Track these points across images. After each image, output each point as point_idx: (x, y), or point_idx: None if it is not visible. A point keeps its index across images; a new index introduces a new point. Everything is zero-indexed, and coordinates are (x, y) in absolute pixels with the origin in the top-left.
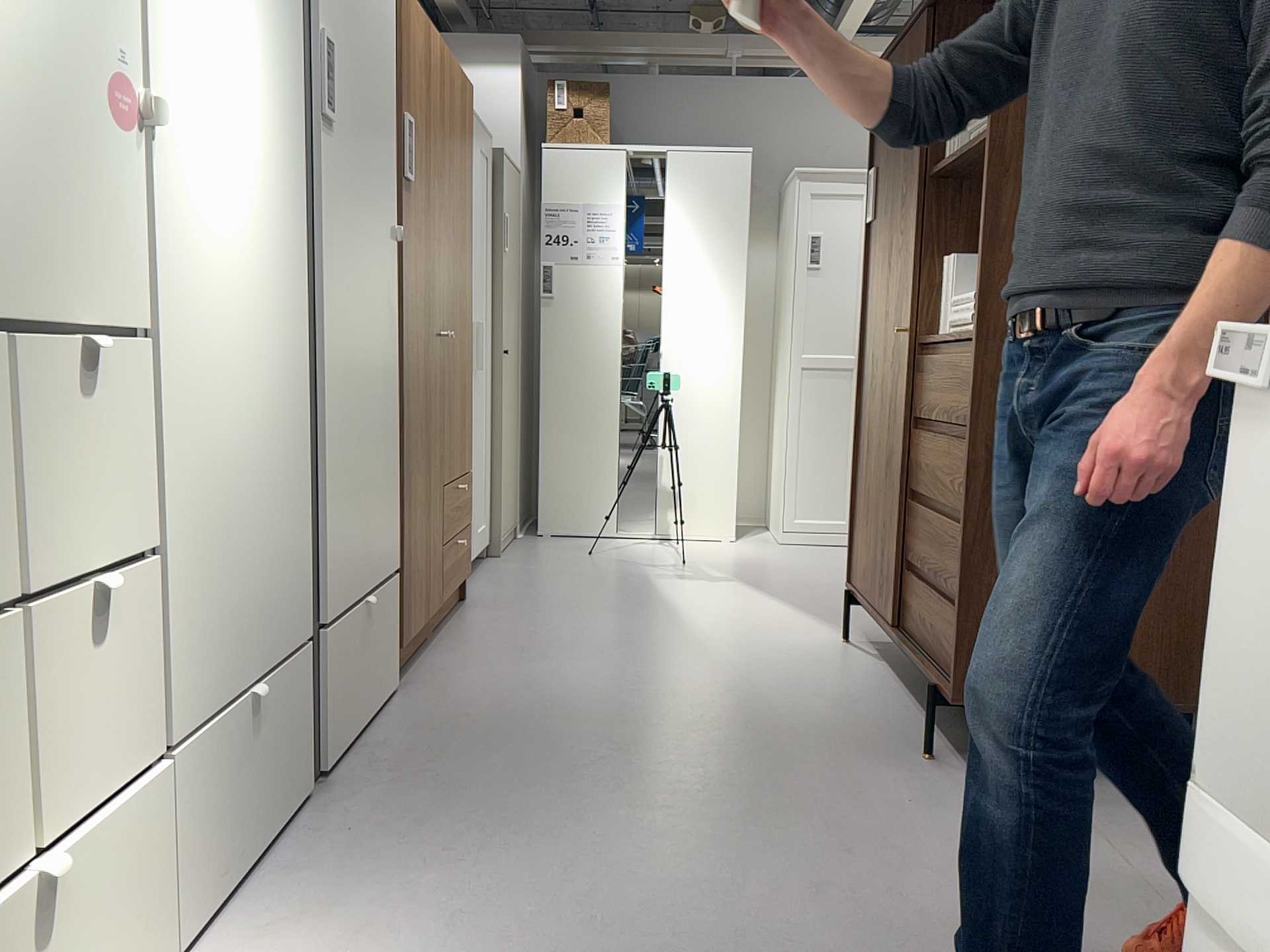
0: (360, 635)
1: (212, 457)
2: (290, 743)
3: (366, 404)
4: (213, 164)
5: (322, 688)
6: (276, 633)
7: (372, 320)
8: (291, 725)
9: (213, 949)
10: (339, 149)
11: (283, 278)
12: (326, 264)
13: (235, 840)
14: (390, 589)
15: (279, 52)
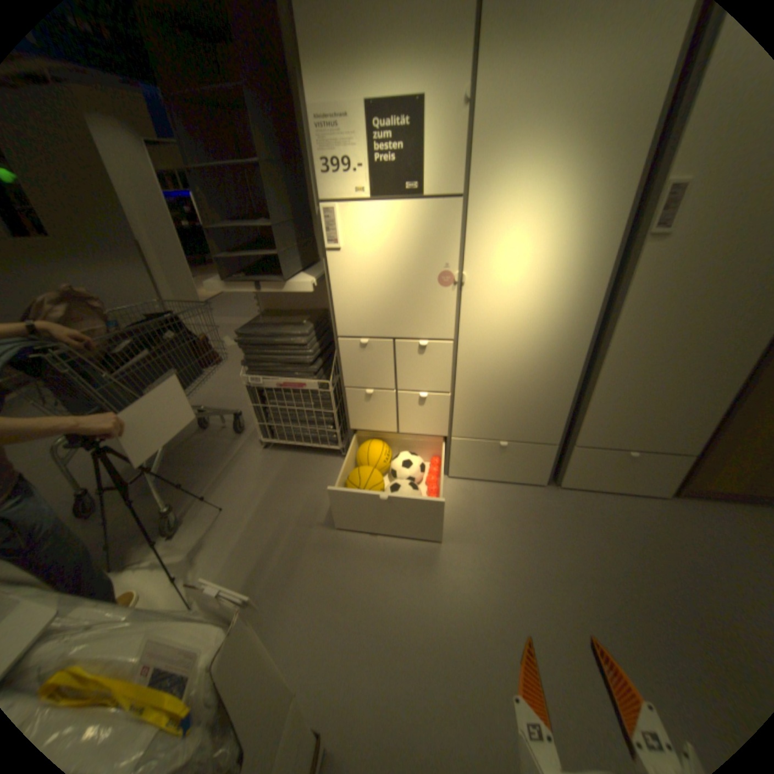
0: (621, 463)
1: (492, 376)
2: (531, 466)
3: (676, 375)
4: (511, 285)
5: (570, 463)
6: (529, 434)
7: (711, 334)
8: (533, 462)
9: (460, 483)
10: (684, 244)
11: (571, 320)
12: (634, 310)
13: (485, 471)
14: (680, 460)
15: (598, 217)
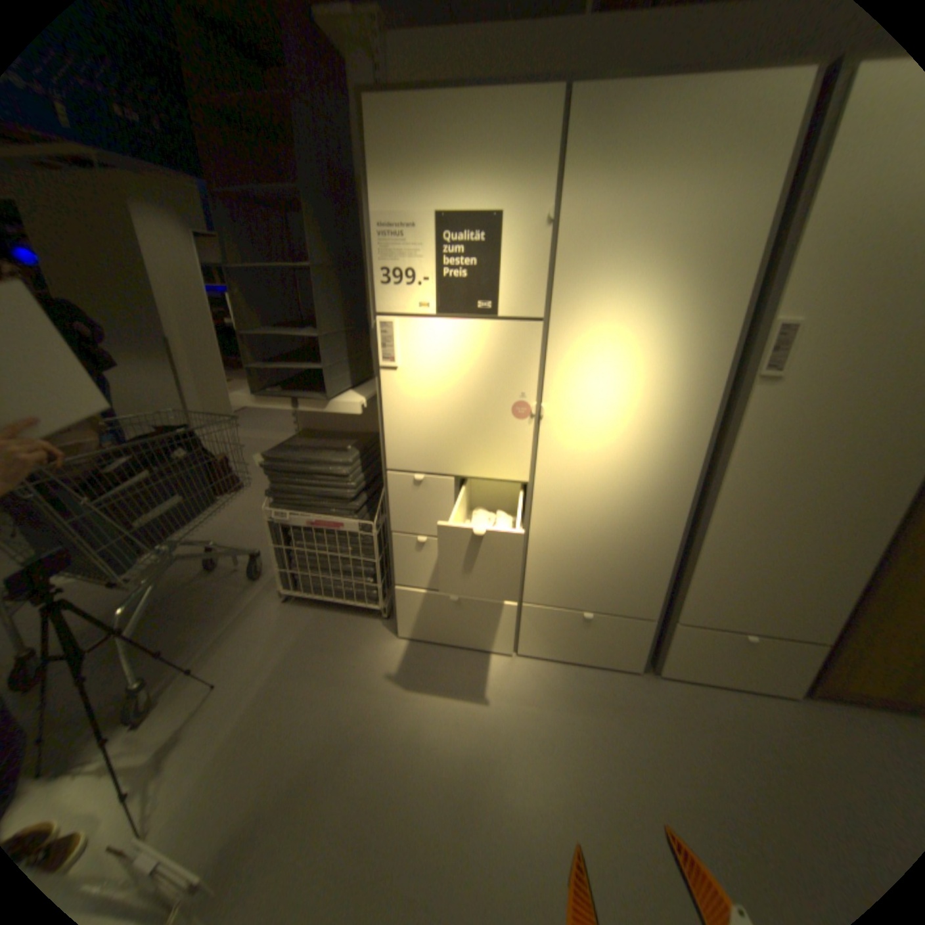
0: (737, 649)
1: (574, 529)
2: (623, 647)
3: (799, 542)
4: (599, 422)
5: (672, 646)
6: (621, 605)
7: (838, 495)
8: (626, 642)
9: (532, 665)
10: (800, 390)
11: (670, 468)
12: (745, 461)
13: (564, 649)
14: (811, 650)
15: (699, 353)
